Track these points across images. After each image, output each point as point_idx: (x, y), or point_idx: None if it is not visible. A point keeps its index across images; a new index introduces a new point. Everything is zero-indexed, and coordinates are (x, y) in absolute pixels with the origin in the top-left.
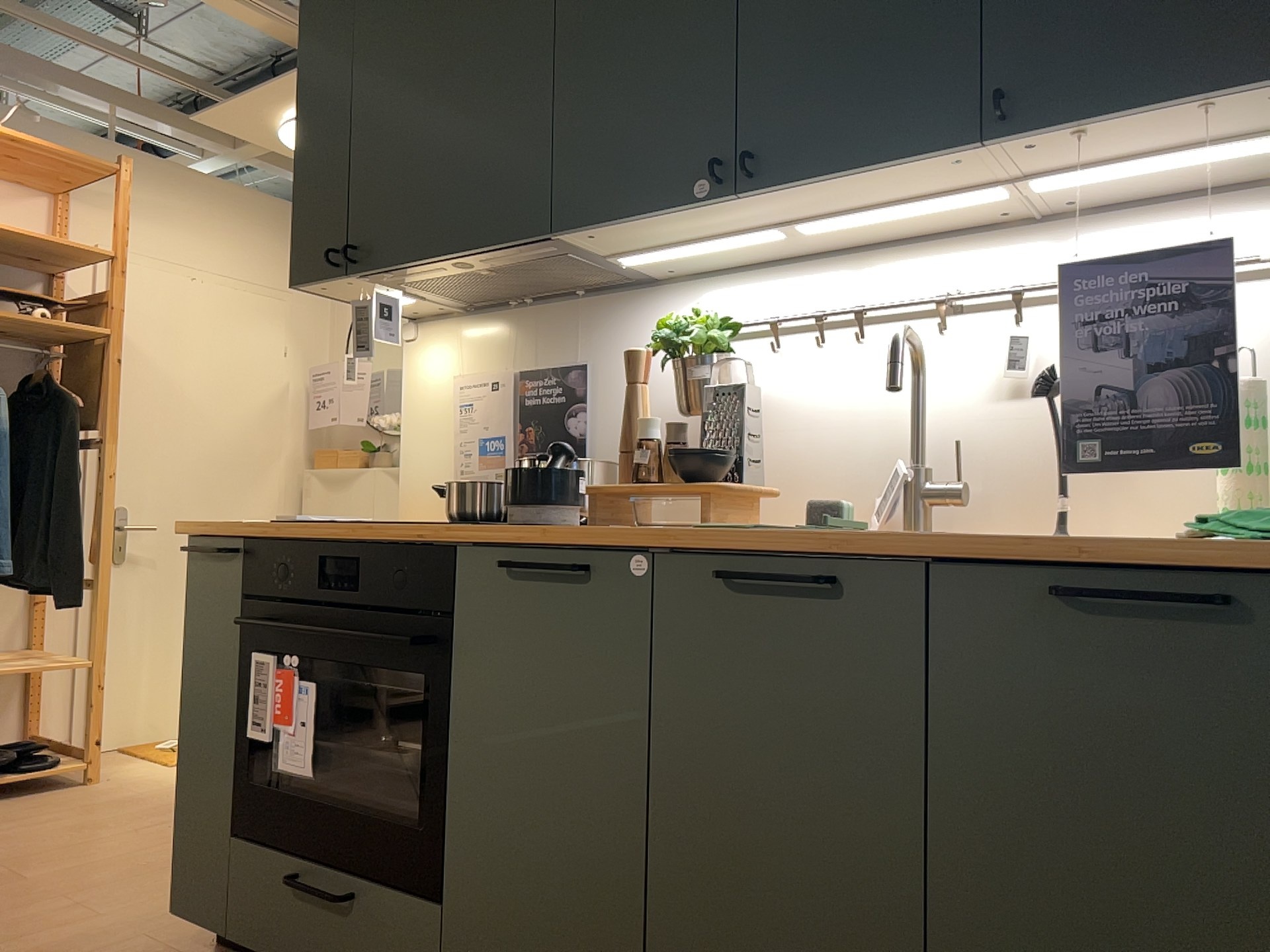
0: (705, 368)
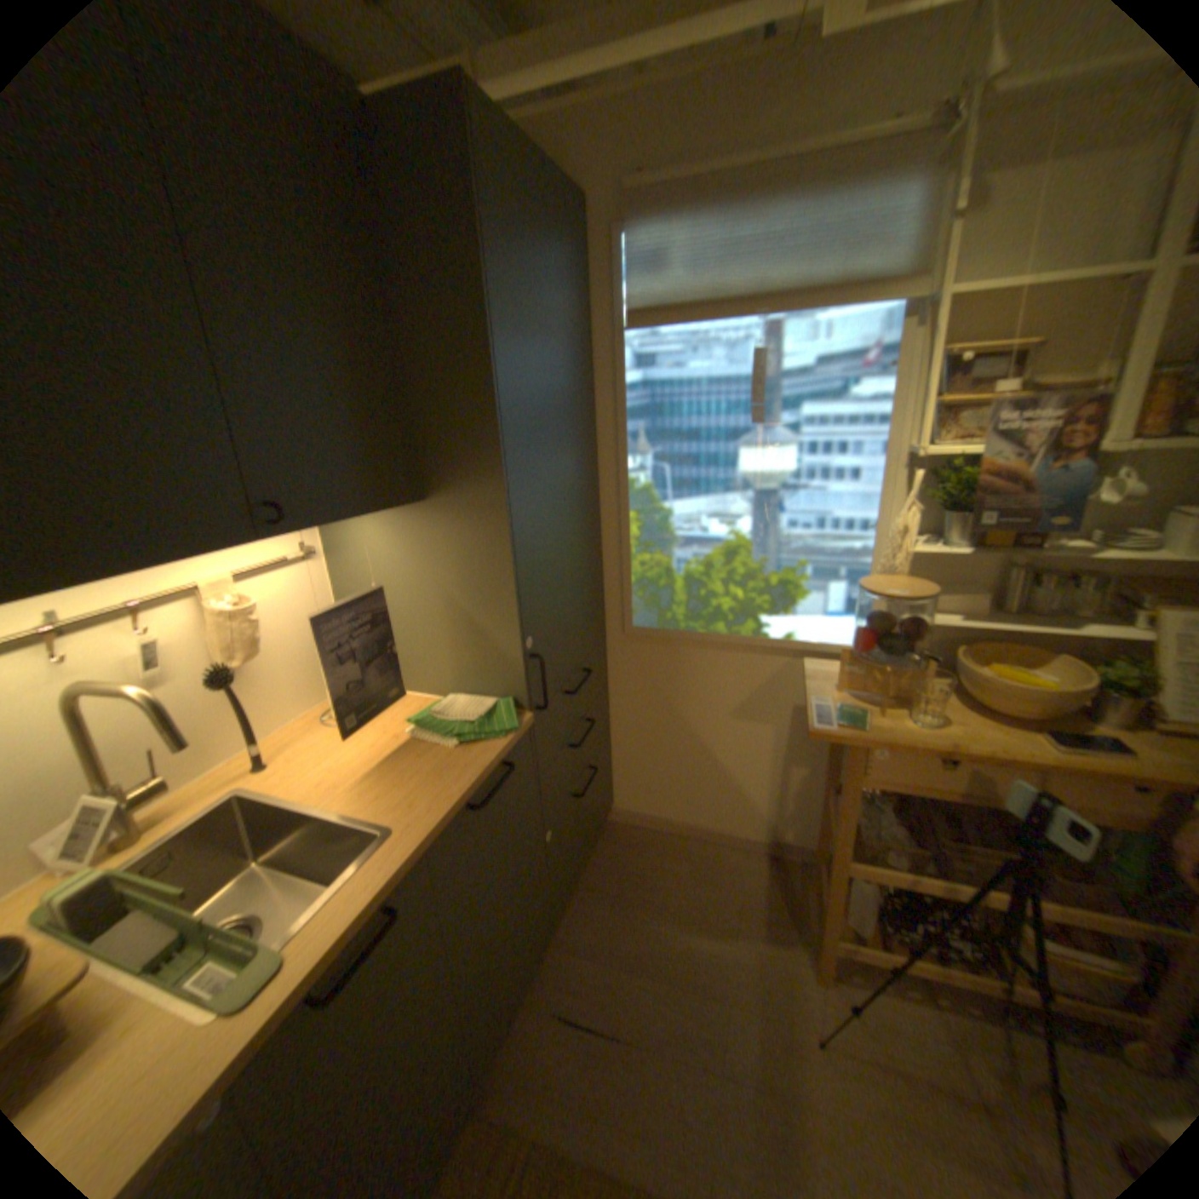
0: None
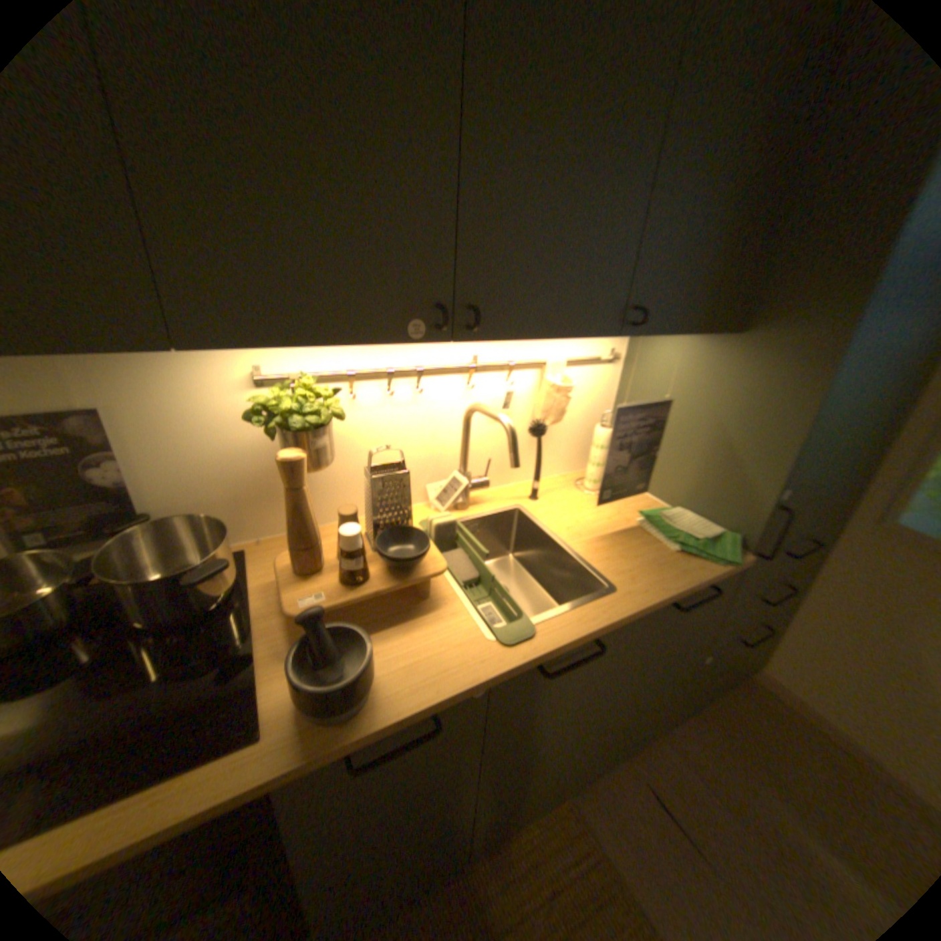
0: (326, 438)
